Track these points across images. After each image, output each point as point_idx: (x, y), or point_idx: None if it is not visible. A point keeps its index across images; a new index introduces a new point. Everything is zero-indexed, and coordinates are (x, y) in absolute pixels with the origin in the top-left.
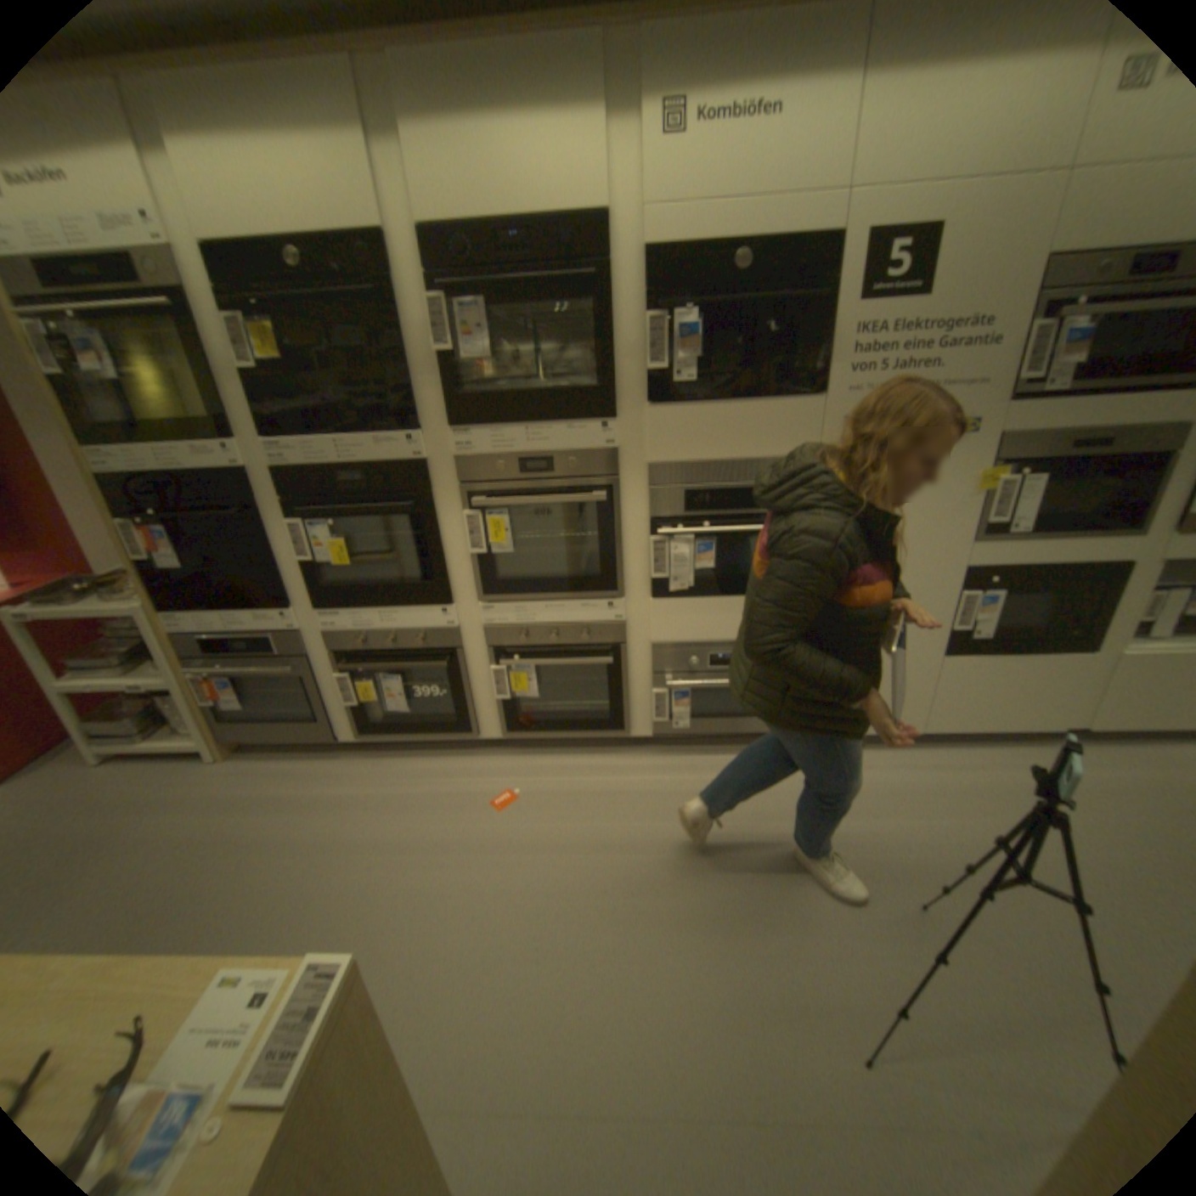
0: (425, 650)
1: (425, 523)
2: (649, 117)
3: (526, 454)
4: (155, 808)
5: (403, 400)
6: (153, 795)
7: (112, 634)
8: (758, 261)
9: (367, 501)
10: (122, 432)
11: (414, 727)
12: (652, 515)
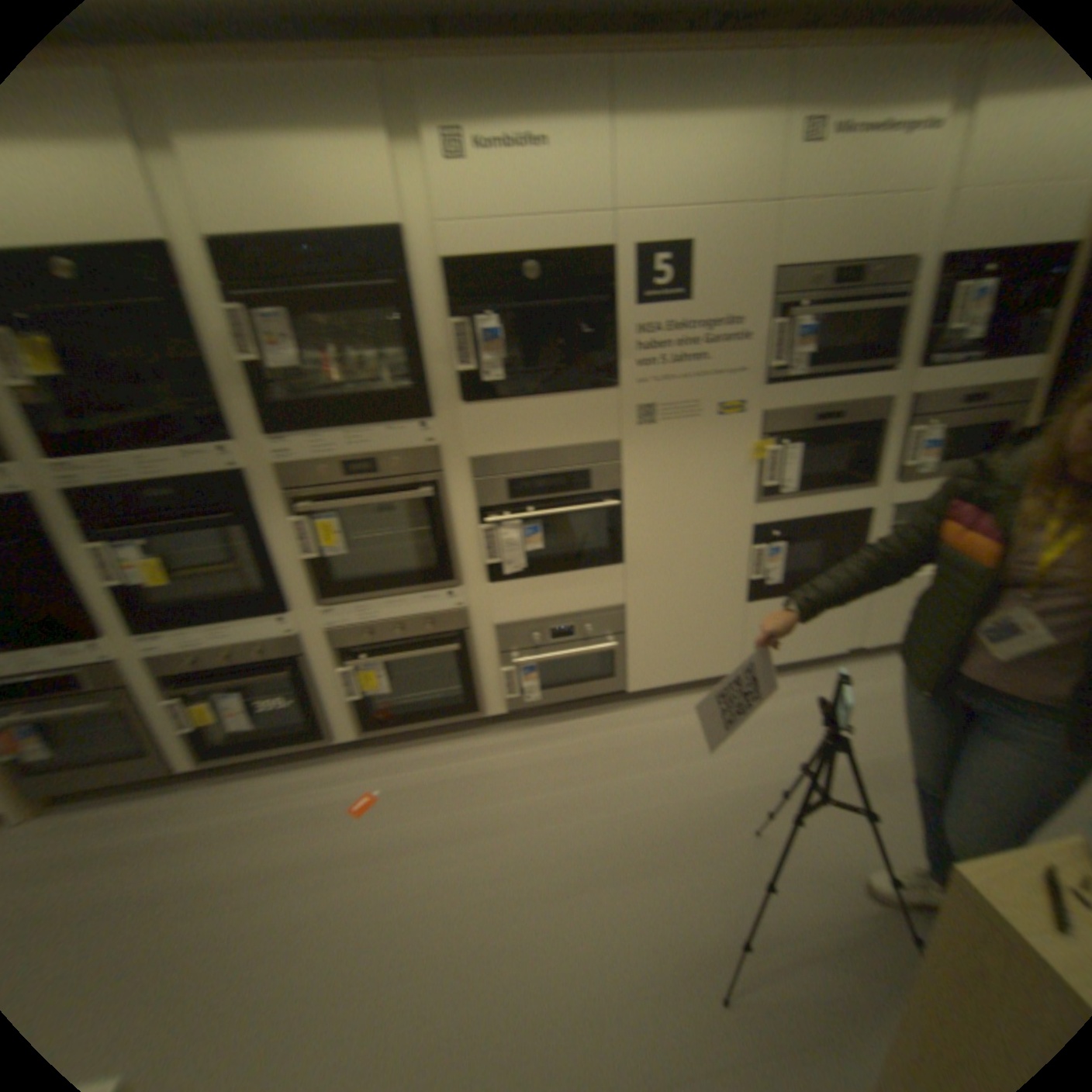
0: (257, 663)
1: (243, 533)
2: (425, 142)
3: (342, 456)
4: None
5: (202, 410)
6: None
7: None
8: (541, 272)
9: (172, 517)
10: None
11: (254, 745)
12: (476, 505)
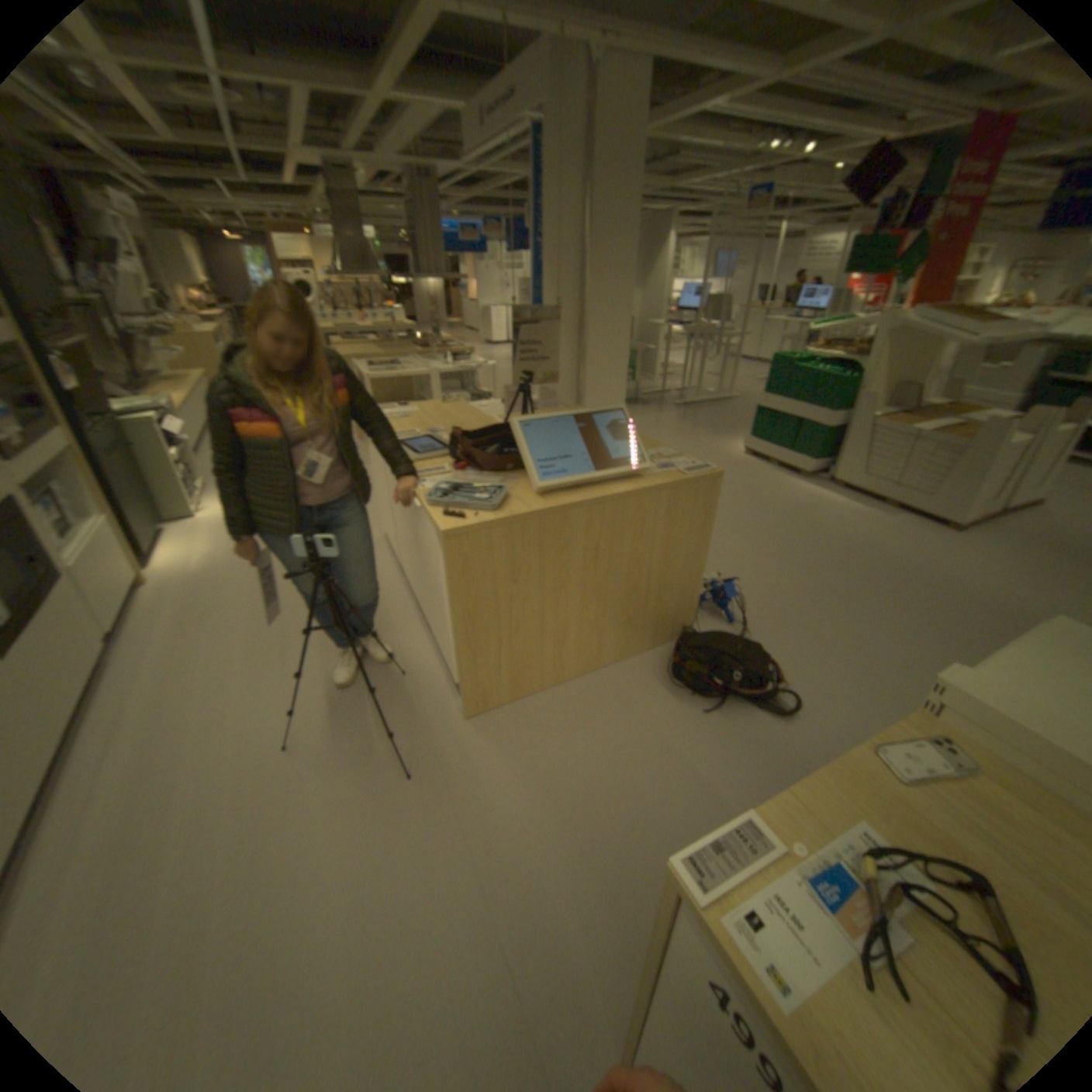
0: None
1: None
2: None
3: None
4: None
5: None
6: None
7: None
8: None
9: None
10: None
11: None
12: None
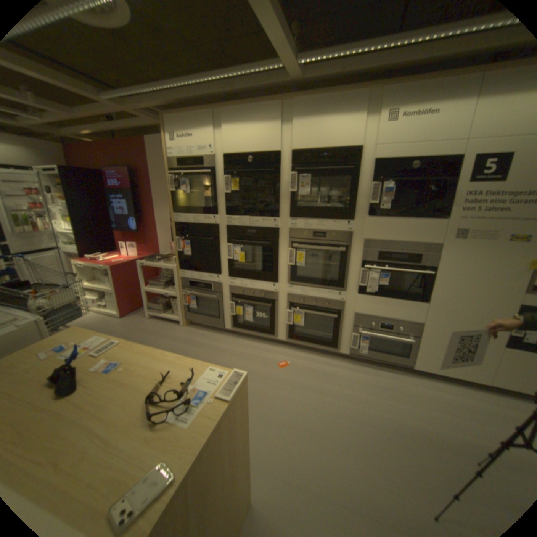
0: (264, 298)
1: (273, 251)
2: (383, 115)
3: (316, 230)
4: (164, 337)
5: (275, 207)
6: (163, 332)
7: (162, 275)
8: (422, 165)
9: (255, 240)
10: (186, 210)
11: (253, 328)
12: (363, 259)
